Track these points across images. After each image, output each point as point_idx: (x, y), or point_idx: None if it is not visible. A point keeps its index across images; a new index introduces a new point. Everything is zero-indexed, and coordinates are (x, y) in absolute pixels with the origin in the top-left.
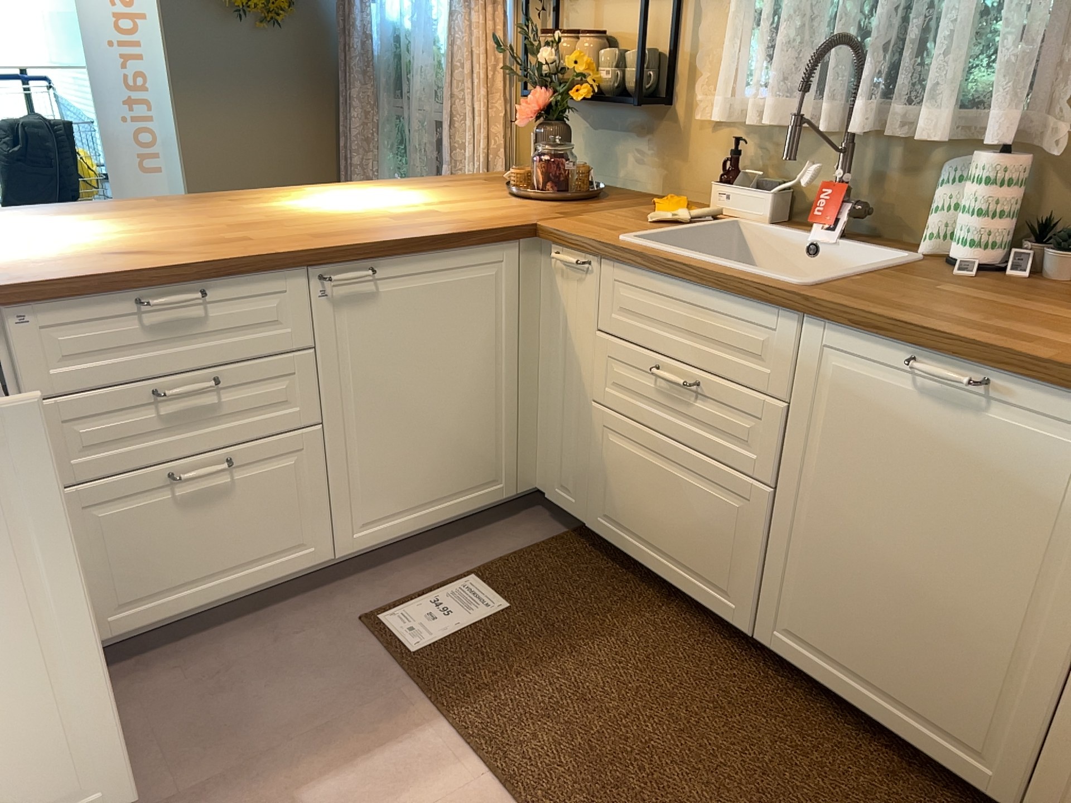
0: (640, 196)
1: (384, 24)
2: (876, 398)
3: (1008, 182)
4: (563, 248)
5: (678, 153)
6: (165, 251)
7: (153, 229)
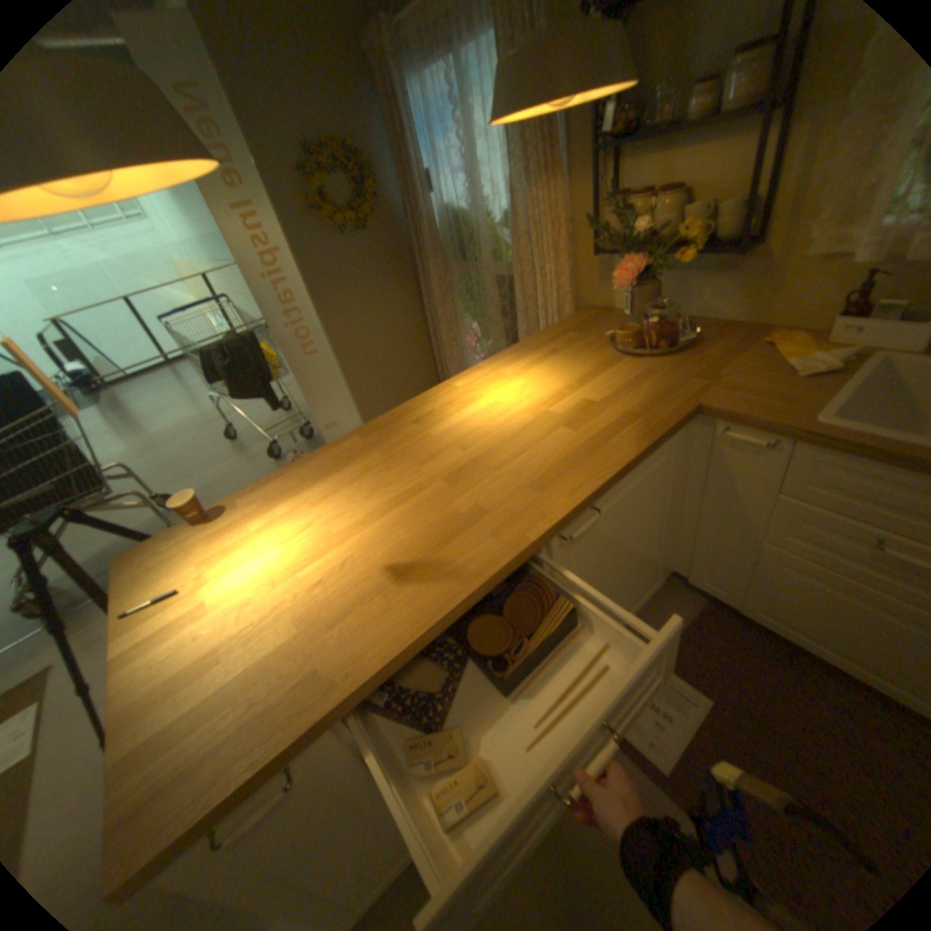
0: (729, 326)
1: (442, 207)
2: None
3: None
4: (737, 425)
5: (771, 283)
6: (428, 563)
7: (387, 504)
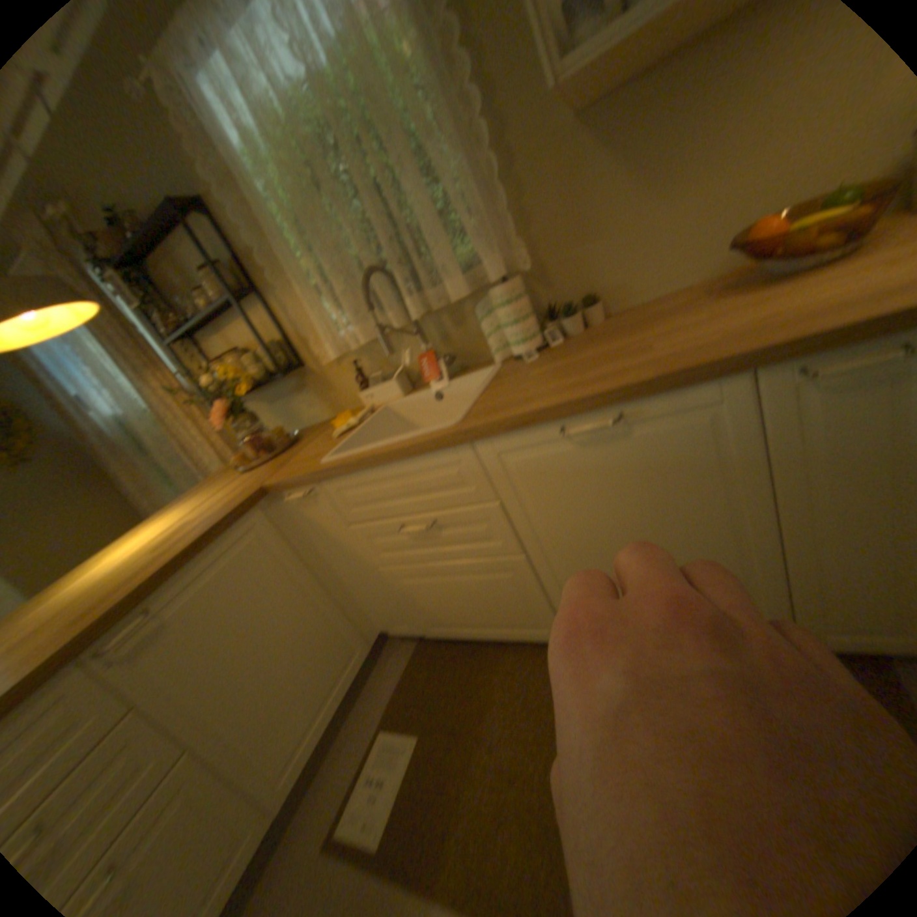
0: (323, 427)
1: (101, 420)
2: (553, 468)
3: (518, 297)
4: (290, 494)
5: (327, 391)
6: None
7: None
